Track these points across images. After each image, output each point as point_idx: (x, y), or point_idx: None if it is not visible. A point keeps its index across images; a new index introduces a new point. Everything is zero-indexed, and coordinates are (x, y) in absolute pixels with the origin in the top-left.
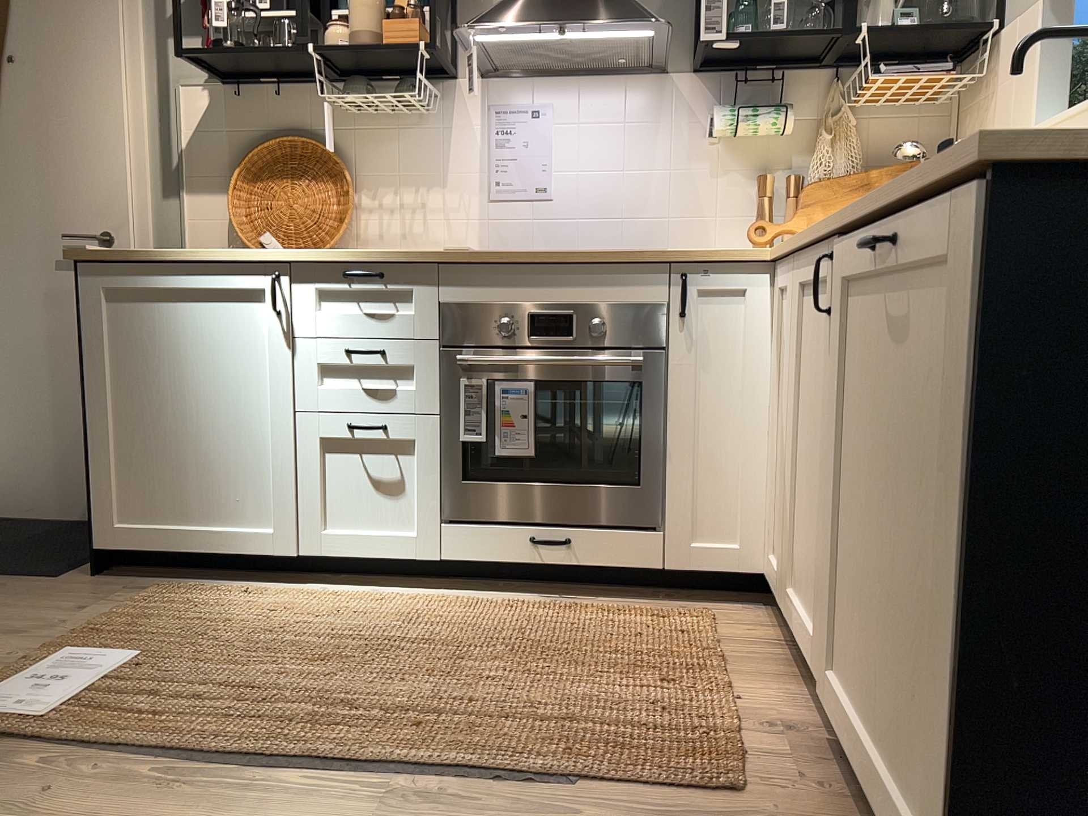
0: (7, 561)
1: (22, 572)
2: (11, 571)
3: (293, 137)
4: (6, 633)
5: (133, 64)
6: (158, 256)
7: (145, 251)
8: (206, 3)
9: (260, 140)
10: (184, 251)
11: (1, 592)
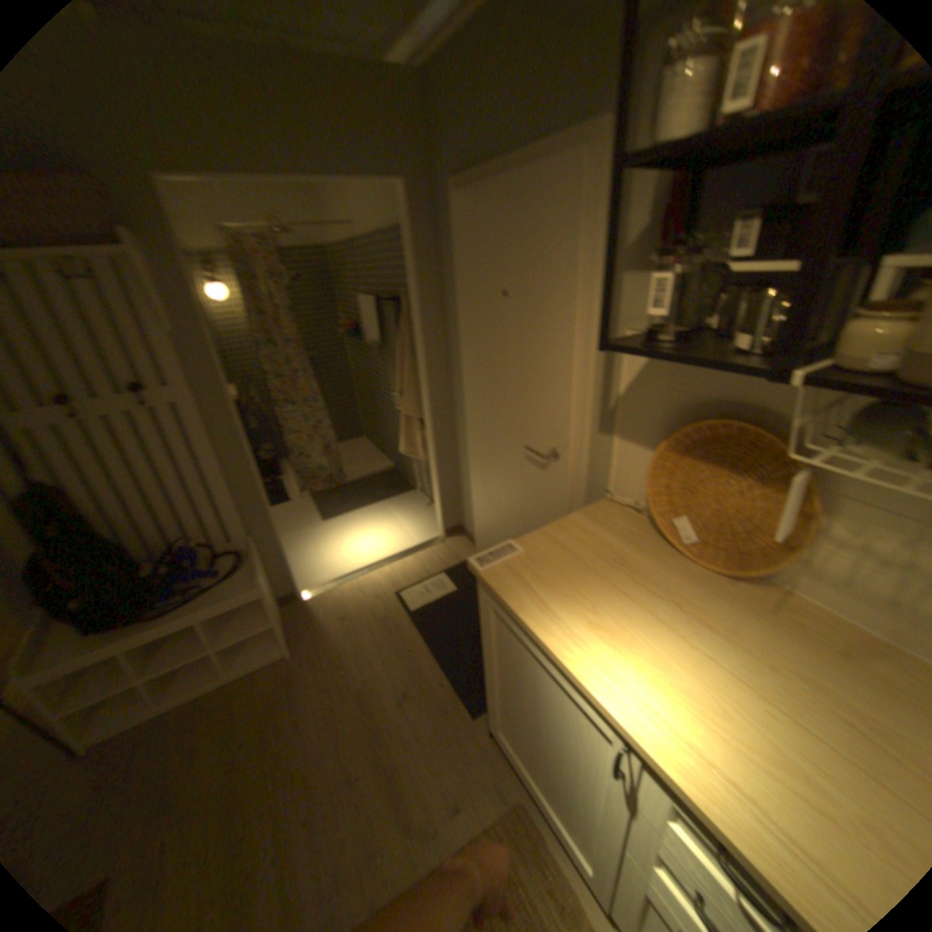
0: (466, 663)
1: (463, 692)
2: (460, 684)
3: (750, 423)
4: (406, 818)
5: (588, 300)
6: (523, 624)
7: (515, 610)
8: (674, 220)
9: (705, 405)
10: (543, 639)
11: (440, 723)
